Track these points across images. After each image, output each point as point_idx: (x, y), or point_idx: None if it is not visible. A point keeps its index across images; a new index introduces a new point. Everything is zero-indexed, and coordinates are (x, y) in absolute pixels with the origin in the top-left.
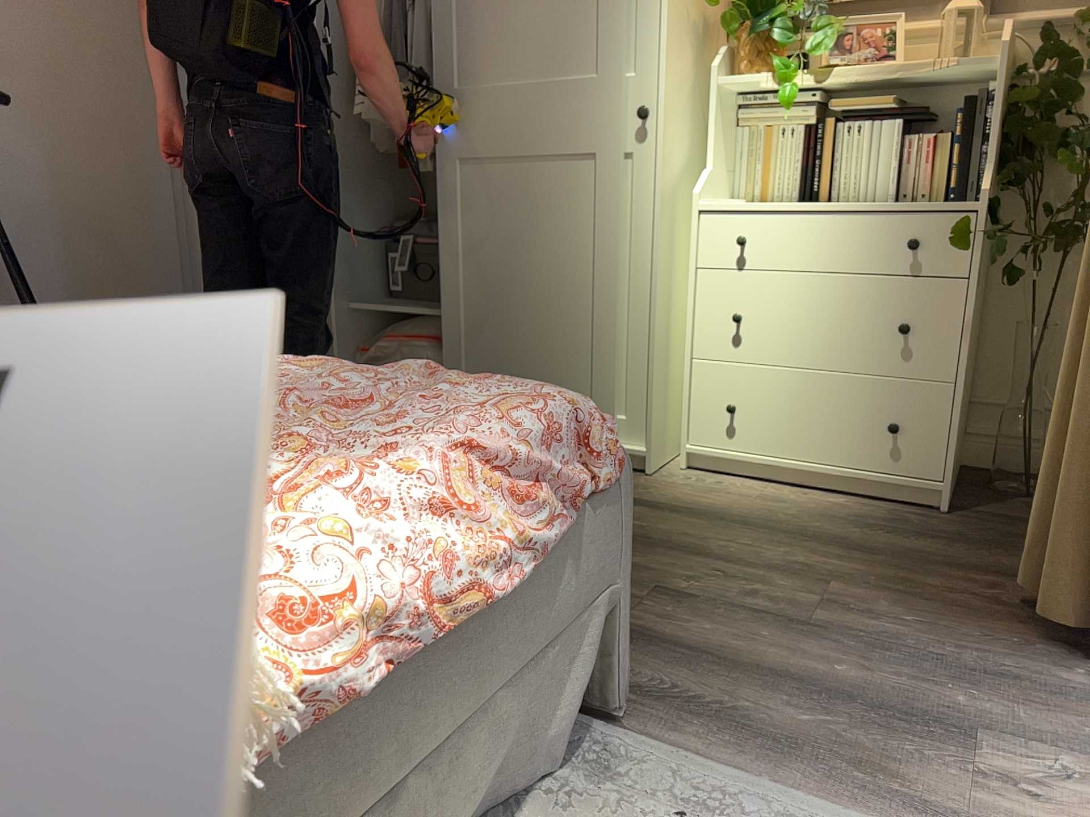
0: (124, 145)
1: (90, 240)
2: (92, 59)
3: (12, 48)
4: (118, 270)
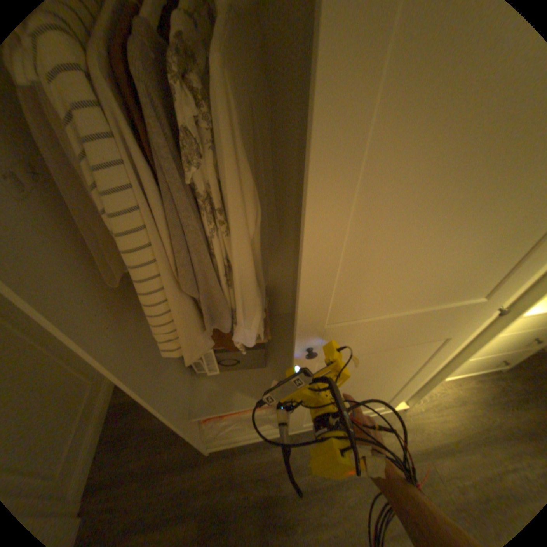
0: None
1: None
2: None
3: None
4: None
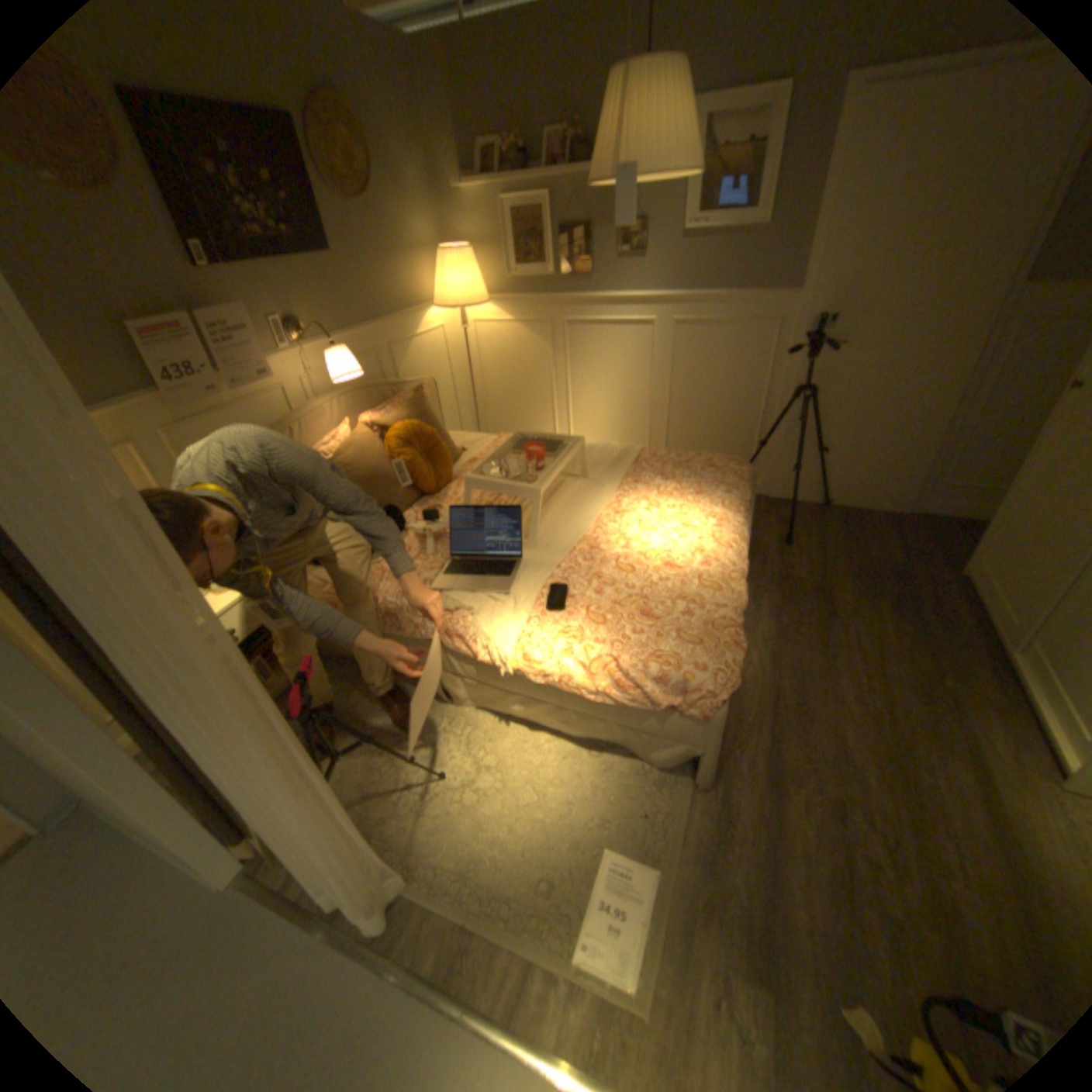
0: (938, 352)
1: (883, 408)
2: (940, 297)
3: (883, 298)
4: (893, 426)
